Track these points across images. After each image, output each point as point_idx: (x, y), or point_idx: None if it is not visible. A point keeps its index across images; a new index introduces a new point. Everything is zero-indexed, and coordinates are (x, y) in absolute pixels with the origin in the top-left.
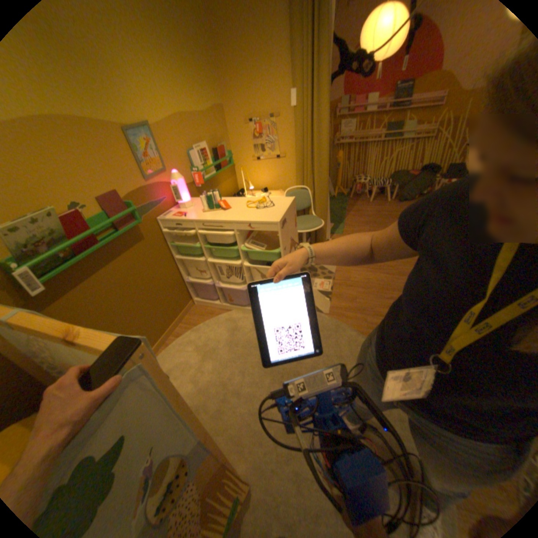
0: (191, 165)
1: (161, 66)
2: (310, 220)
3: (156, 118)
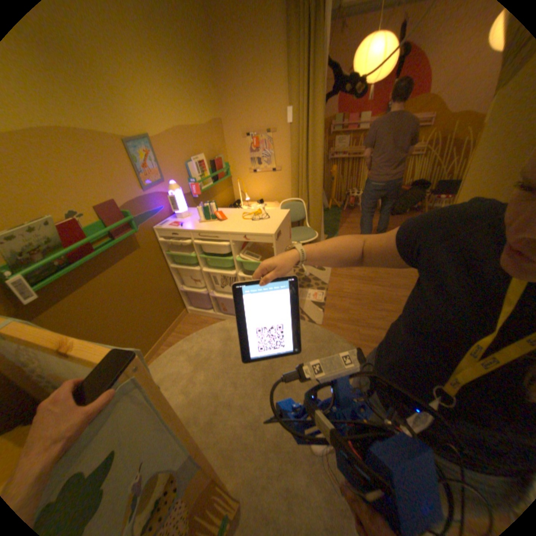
0: (188, 176)
1: (162, 82)
2: (304, 231)
3: (156, 131)
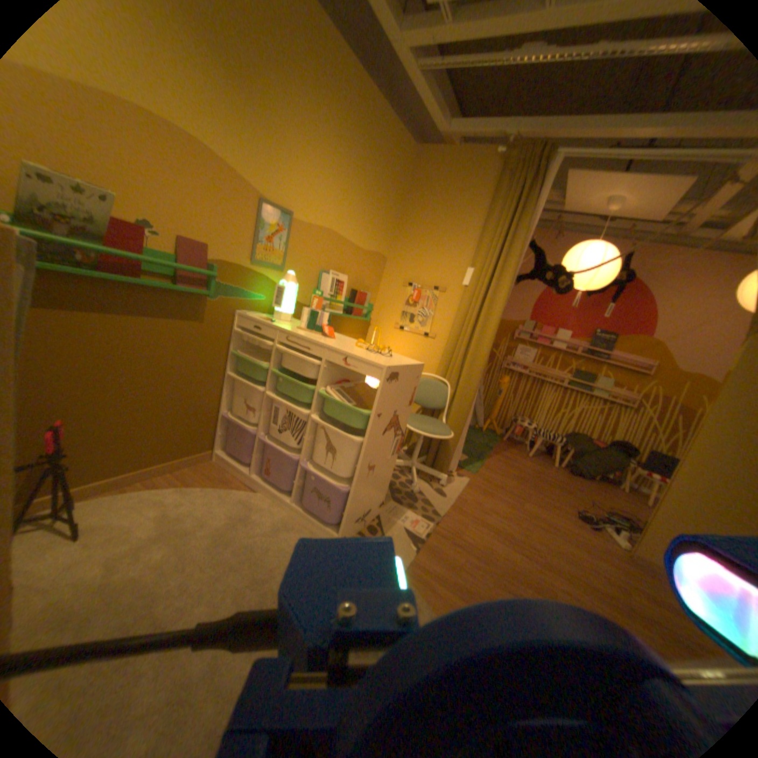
0: (317, 289)
1: (339, 184)
2: (436, 424)
3: (306, 219)
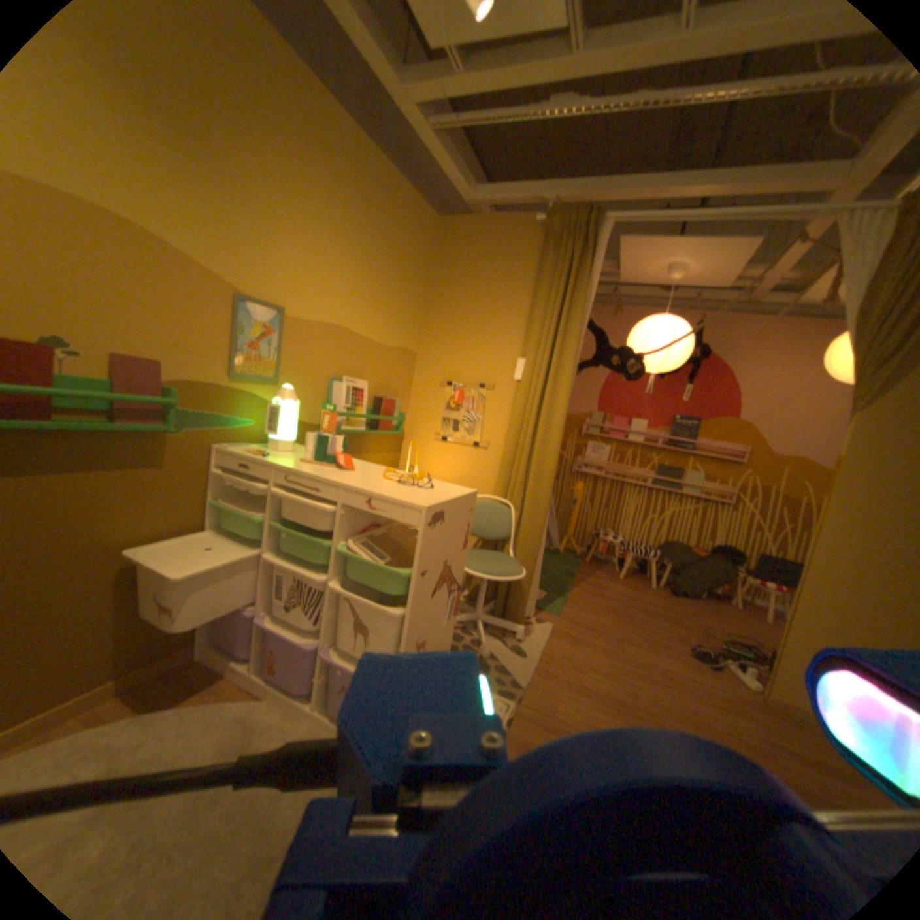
0: (327, 401)
1: (344, 268)
2: (502, 561)
3: (303, 315)
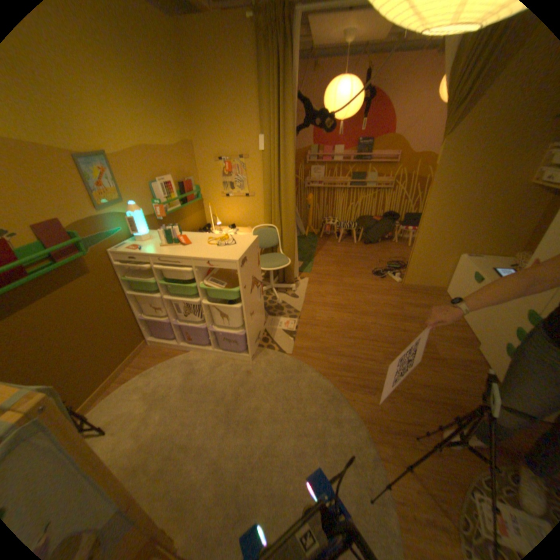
0: (153, 197)
1: (125, 100)
2: (277, 258)
3: (116, 148)
